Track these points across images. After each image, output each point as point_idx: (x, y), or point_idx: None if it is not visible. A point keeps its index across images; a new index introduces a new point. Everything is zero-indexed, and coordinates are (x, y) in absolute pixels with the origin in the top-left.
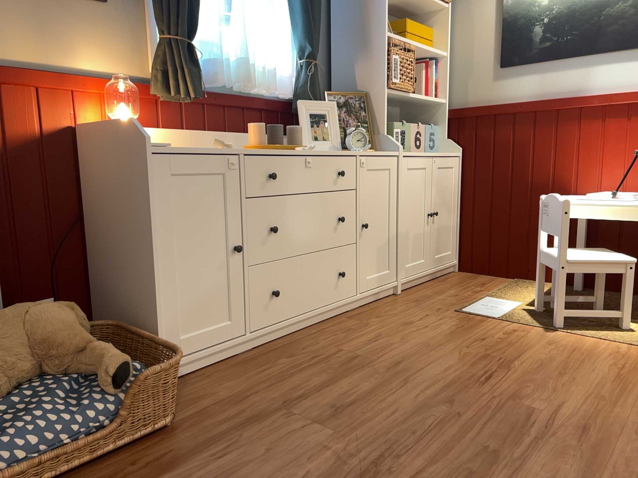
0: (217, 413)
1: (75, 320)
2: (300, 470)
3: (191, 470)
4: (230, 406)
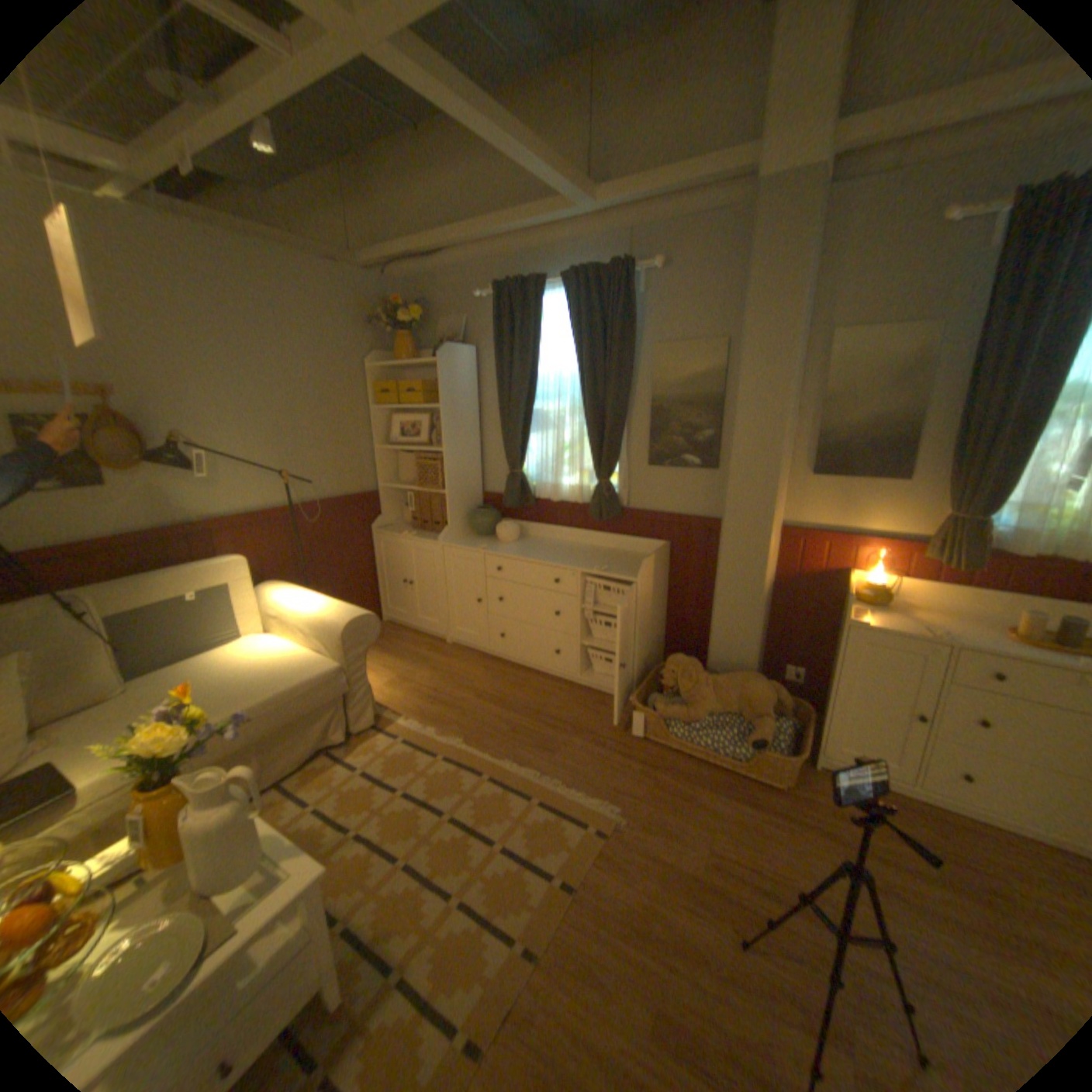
0: (818, 811)
1: (775, 698)
2: (800, 876)
3: (761, 818)
4: (832, 816)
